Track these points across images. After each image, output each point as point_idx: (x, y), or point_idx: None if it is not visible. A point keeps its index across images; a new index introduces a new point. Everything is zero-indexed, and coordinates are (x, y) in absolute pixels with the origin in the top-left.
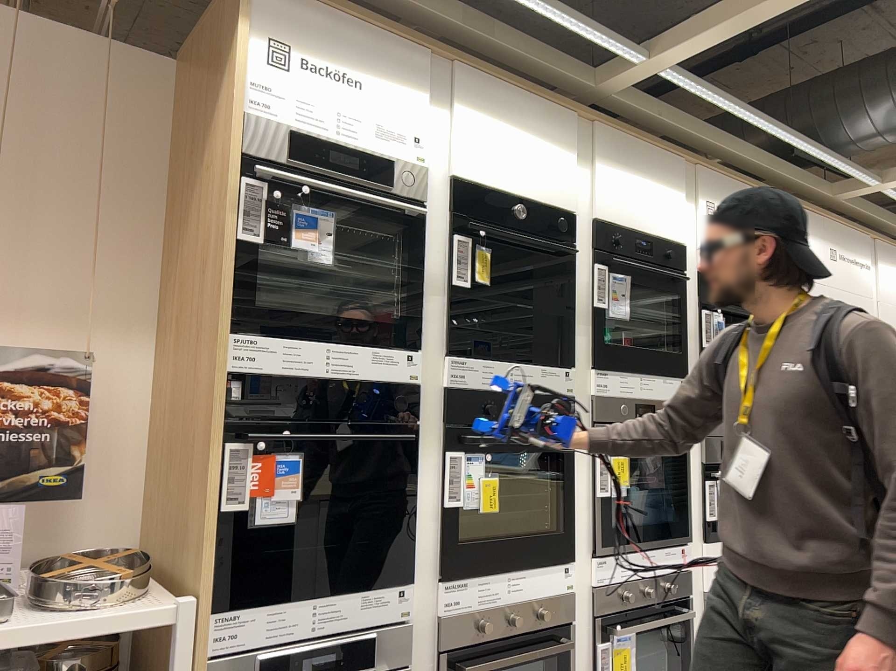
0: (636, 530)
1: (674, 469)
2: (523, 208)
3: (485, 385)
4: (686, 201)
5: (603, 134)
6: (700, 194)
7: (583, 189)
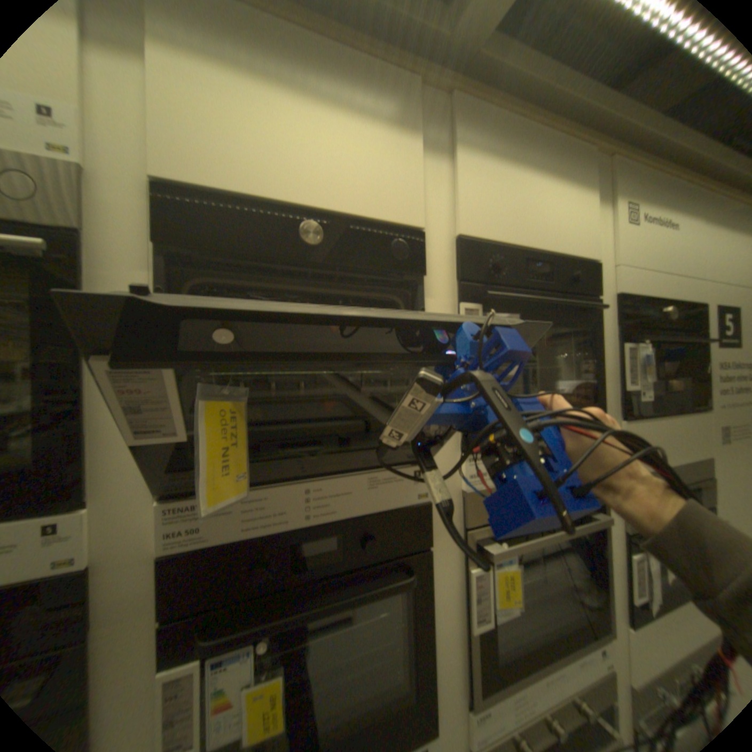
0: (538, 656)
1: (591, 552)
2: (318, 228)
3: (249, 534)
4: (603, 204)
5: (471, 107)
6: (623, 192)
7: (439, 193)
